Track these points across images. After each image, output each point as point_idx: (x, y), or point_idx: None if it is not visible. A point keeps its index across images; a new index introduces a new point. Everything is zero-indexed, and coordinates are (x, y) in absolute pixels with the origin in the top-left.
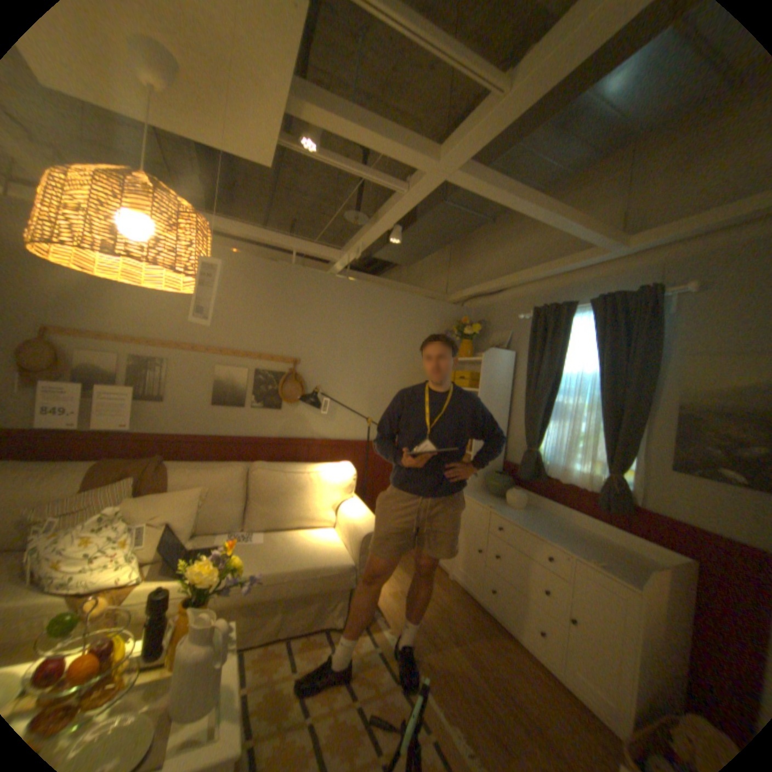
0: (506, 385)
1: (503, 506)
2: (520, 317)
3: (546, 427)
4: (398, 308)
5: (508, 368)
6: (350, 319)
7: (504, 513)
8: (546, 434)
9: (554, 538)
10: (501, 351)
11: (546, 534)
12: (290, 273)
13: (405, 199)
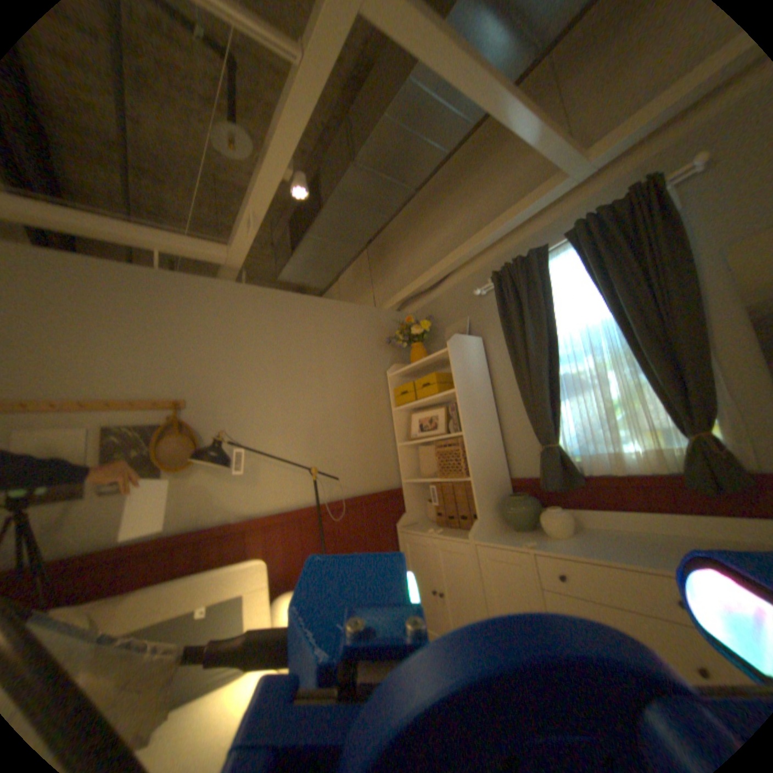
0: (484, 377)
1: (545, 539)
2: (478, 291)
3: (560, 409)
4: (324, 316)
5: (480, 356)
6: (259, 334)
7: (555, 548)
8: (562, 418)
9: (662, 561)
10: (467, 336)
11: (646, 559)
12: (154, 275)
13: (303, 73)
